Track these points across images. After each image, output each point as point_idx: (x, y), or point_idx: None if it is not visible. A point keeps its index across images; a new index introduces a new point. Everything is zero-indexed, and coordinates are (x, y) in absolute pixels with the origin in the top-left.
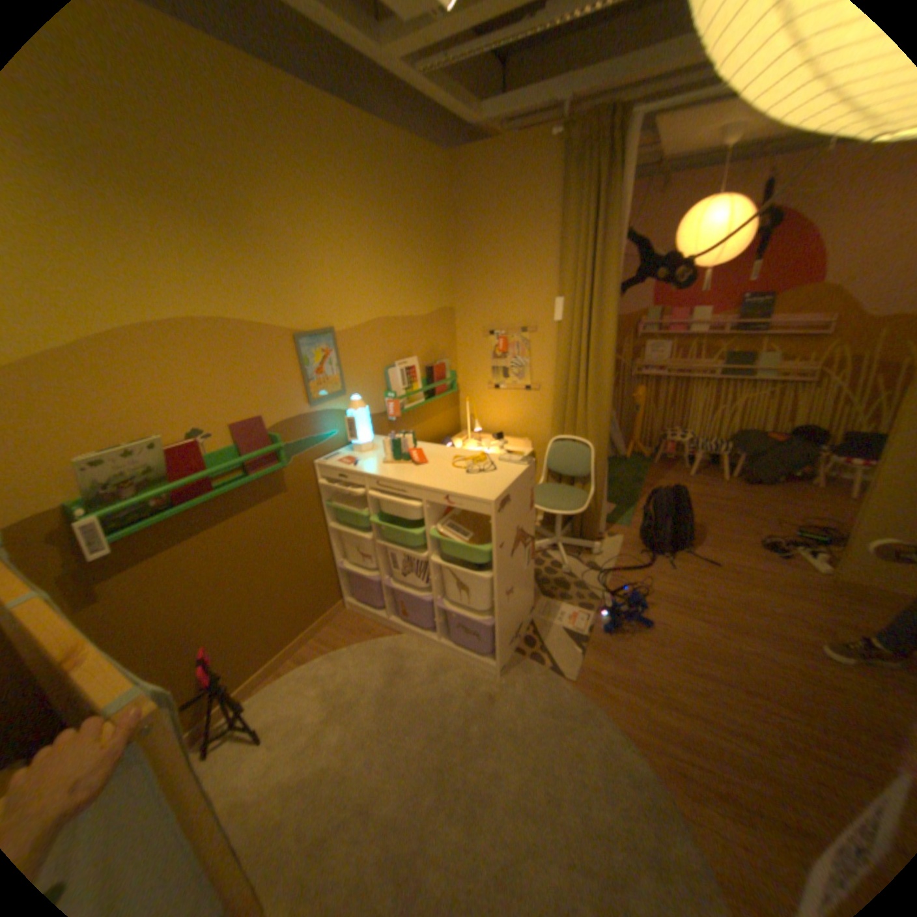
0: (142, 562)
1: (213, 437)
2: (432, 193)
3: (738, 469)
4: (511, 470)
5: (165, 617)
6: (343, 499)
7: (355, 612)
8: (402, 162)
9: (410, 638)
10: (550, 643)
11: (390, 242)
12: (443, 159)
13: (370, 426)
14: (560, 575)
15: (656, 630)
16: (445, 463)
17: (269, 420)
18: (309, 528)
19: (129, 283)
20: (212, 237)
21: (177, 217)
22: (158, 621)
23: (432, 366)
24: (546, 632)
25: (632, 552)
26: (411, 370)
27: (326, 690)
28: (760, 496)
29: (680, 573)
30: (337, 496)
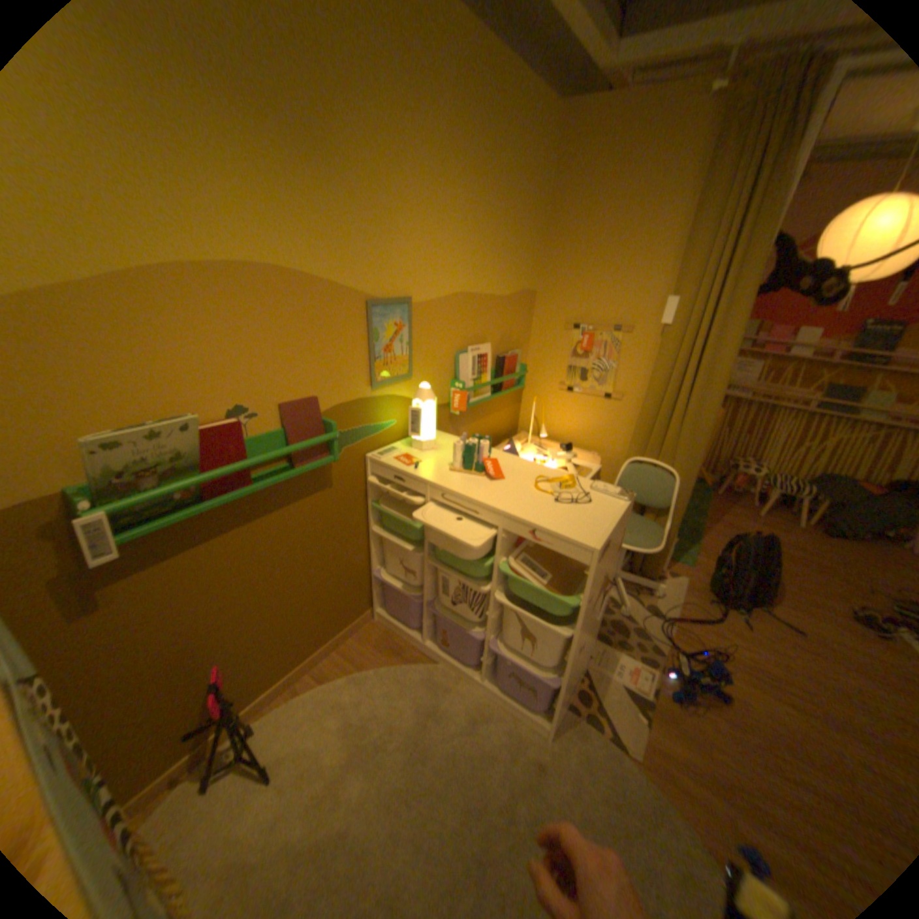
0: (157, 563)
1: (258, 417)
2: (539, 149)
3: (814, 516)
4: (609, 505)
5: (177, 627)
6: (392, 502)
7: (383, 626)
8: (516, 105)
9: (445, 670)
10: (609, 704)
11: (487, 202)
12: (557, 110)
13: (434, 421)
14: (618, 618)
15: (735, 708)
16: (524, 482)
17: (324, 401)
18: (349, 530)
19: (180, 204)
20: (290, 159)
21: (251, 124)
22: (167, 633)
23: (504, 357)
24: (603, 689)
25: (700, 601)
26: (482, 358)
27: (348, 723)
28: (843, 553)
29: (758, 637)
30: (385, 497)
